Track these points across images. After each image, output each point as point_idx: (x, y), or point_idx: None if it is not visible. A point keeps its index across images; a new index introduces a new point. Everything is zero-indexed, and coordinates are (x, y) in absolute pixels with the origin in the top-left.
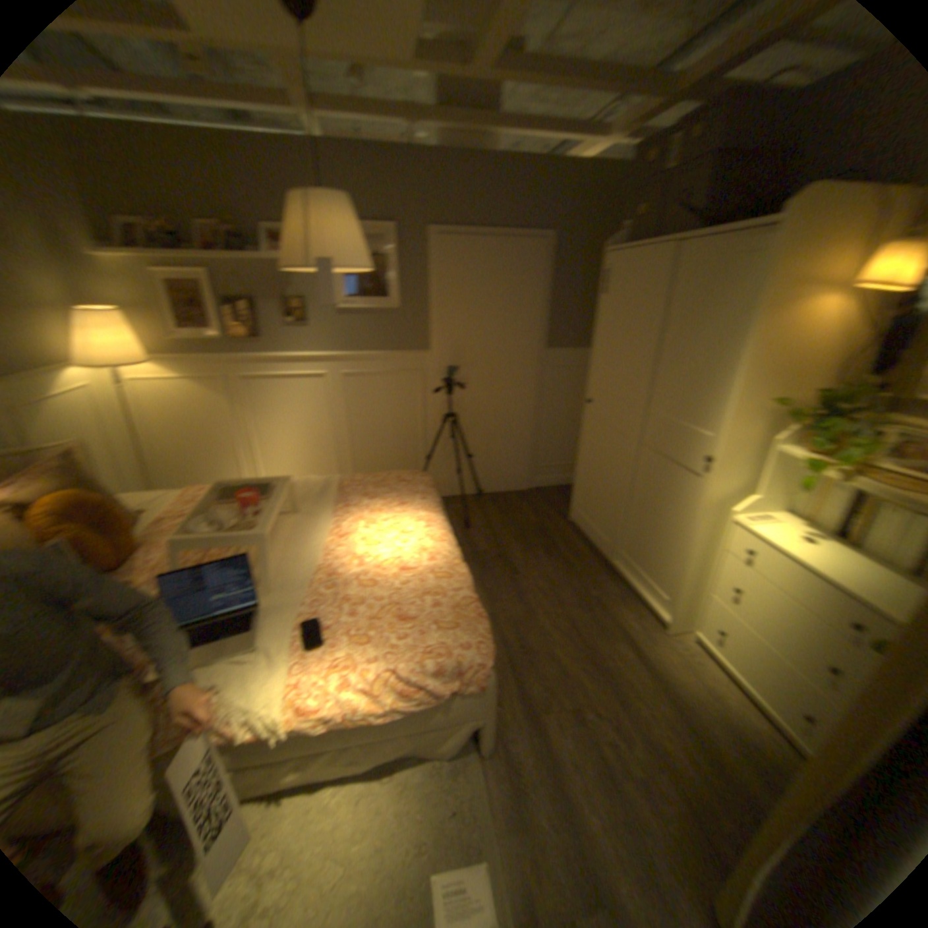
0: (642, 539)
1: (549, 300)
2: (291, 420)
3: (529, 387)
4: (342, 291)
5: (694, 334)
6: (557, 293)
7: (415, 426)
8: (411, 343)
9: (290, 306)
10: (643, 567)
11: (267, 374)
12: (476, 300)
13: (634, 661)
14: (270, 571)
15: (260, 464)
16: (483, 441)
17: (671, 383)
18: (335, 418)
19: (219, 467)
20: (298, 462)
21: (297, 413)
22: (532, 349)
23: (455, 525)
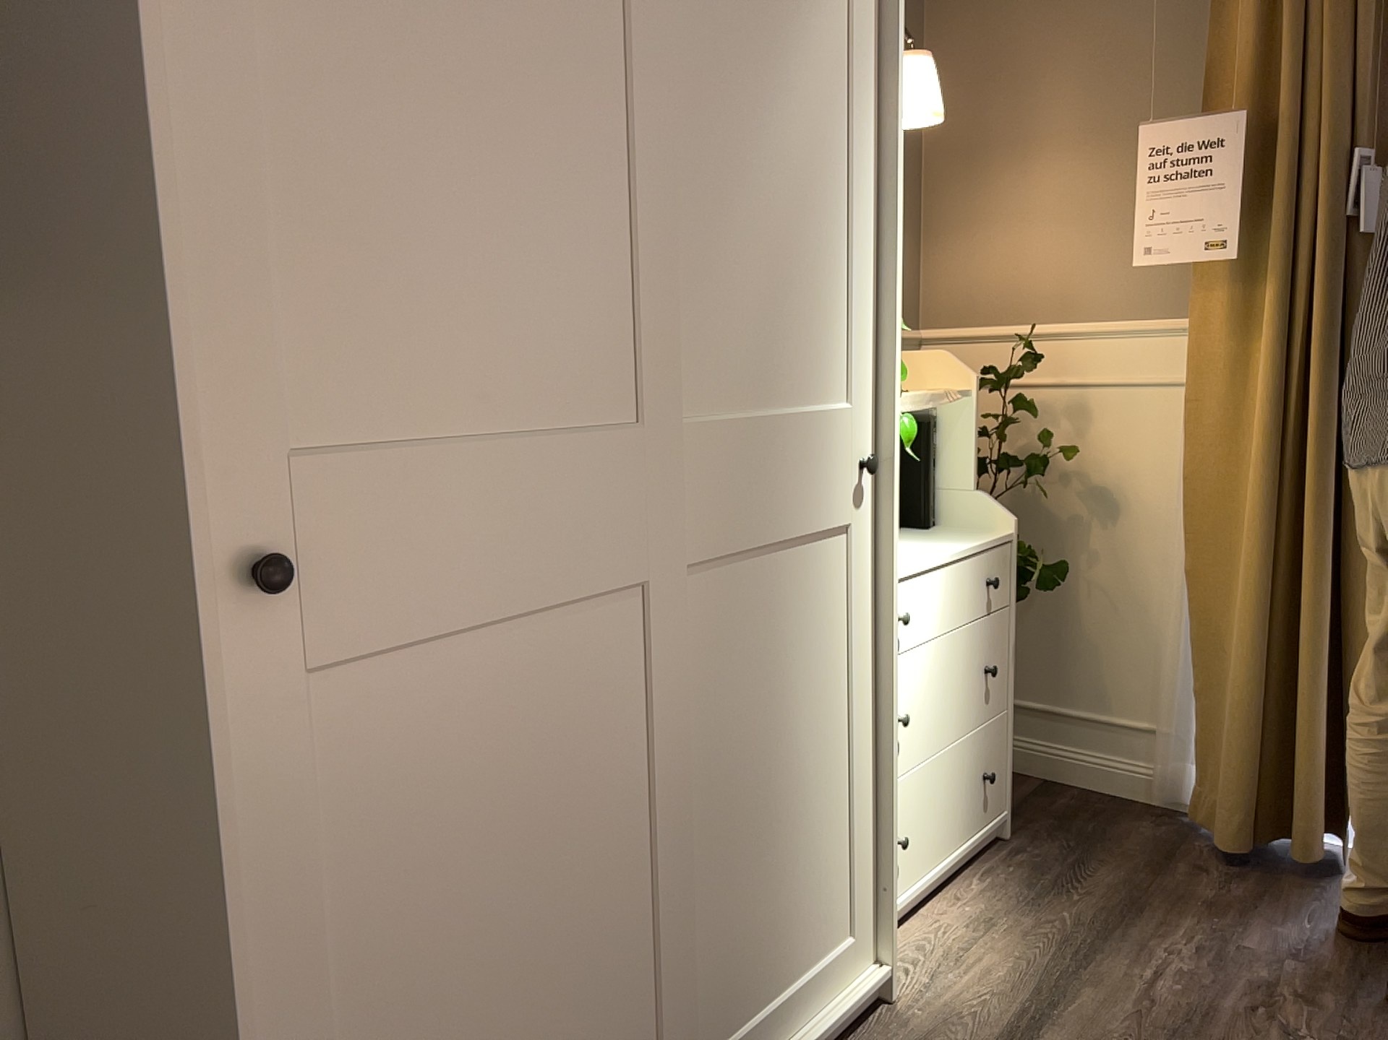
0: (744, 913)
1: None
2: None
3: None
4: None
5: (749, 115)
6: None
7: None
8: None
9: None
10: (768, 990)
11: None
12: None
13: (1069, 1033)
14: None
15: None
16: None
17: (717, 295)
18: None
19: None
20: None
21: None
22: None
23: None
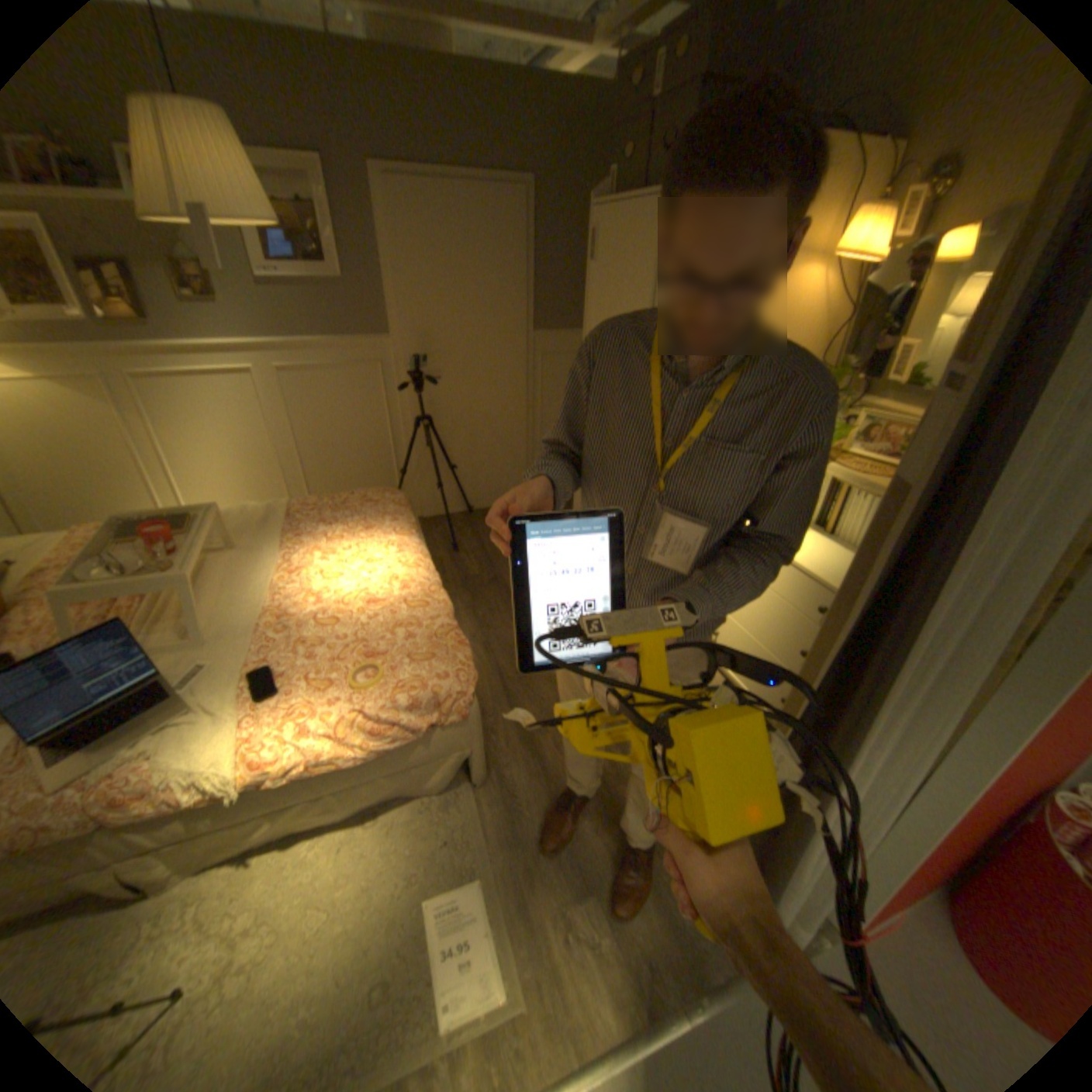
0: None
1: (531, 269)
2: (208, 433)
3: (515, 379)
4: (252, 253)
5: None
6: (539, 260)
7: (378, 434)
8: (360, 325)
9: (179, 275)
10: None
11: (162, 371)
12: (438, 267)
13: None
14: (195, 621)
15: (175, 494)
16: (466, 449)
17: None
18: (270, 428)
19: (115, 501)
20: (228, 488)
21: (215, 423)
22: (515, 331)
23: (440, 549)
